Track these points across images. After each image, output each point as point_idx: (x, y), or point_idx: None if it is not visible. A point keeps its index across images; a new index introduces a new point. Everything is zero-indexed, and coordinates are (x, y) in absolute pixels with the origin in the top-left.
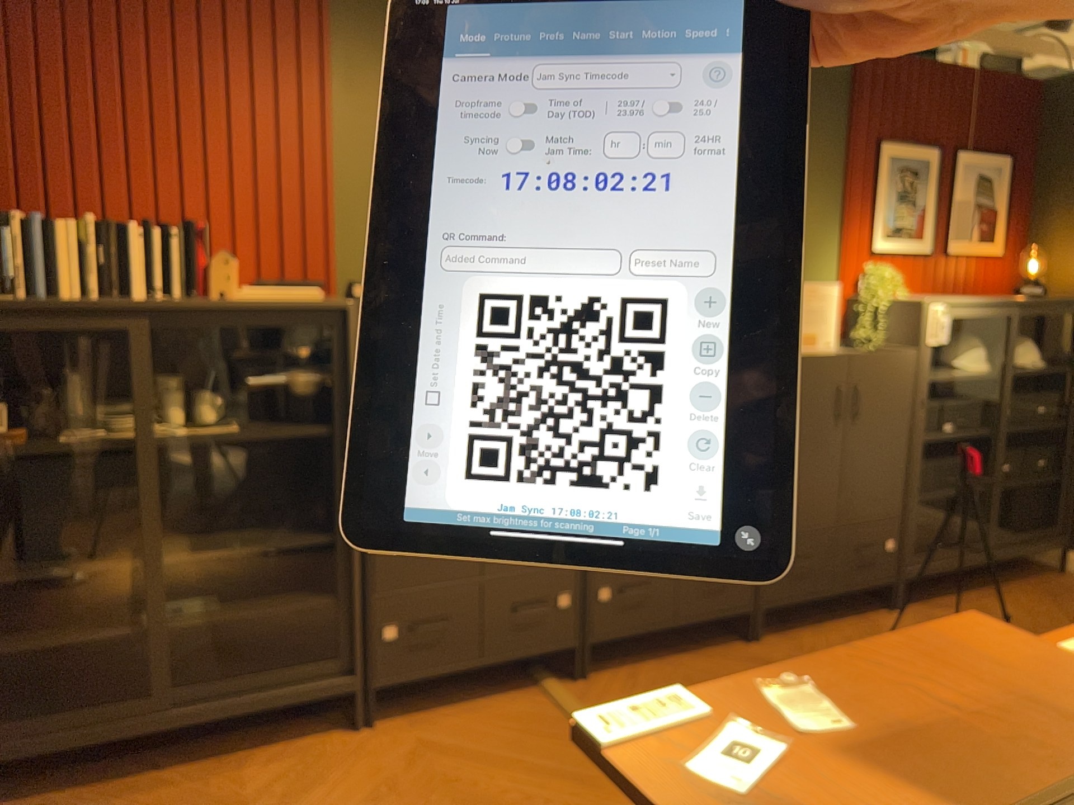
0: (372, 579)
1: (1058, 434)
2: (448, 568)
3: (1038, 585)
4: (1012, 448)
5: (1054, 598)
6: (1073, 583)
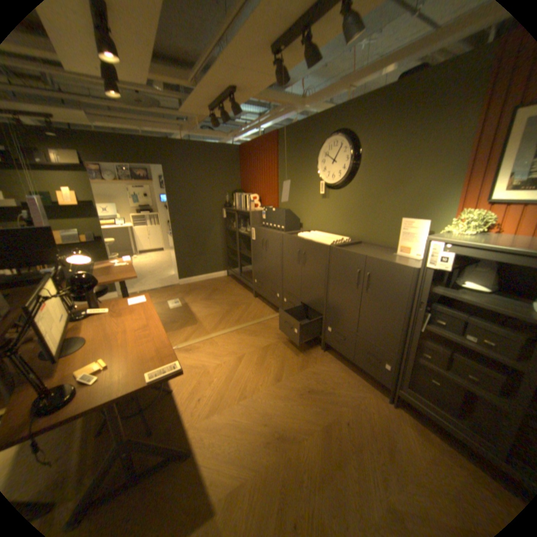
0: (254, 269)
1: None
2: (262, 273)
3: None
4: None
5: None
6: None
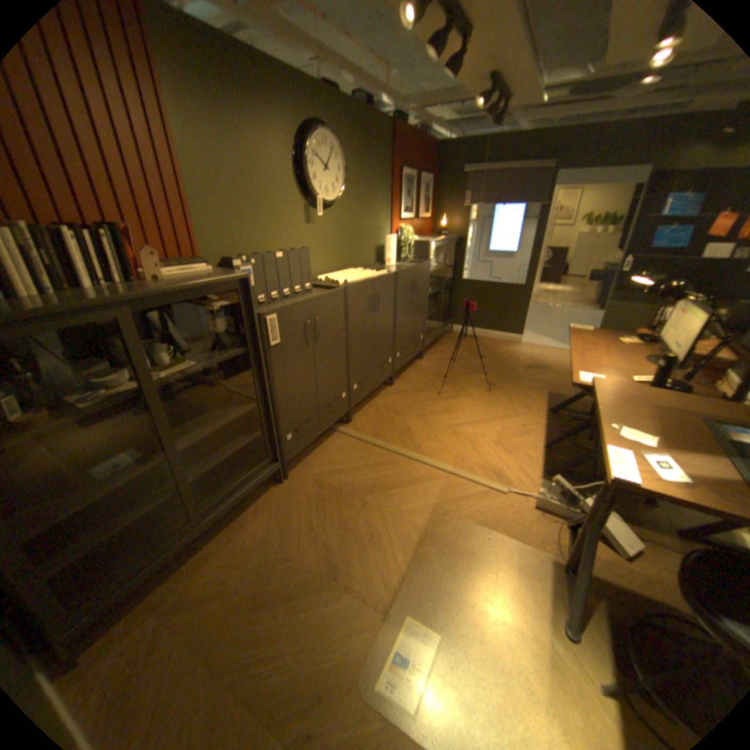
0: (279, 417)
1: (447, 286)
2: (306, 399)
3: (448, 339)
4: (439, 294)
5: (455, 342)
6: (455, 336)
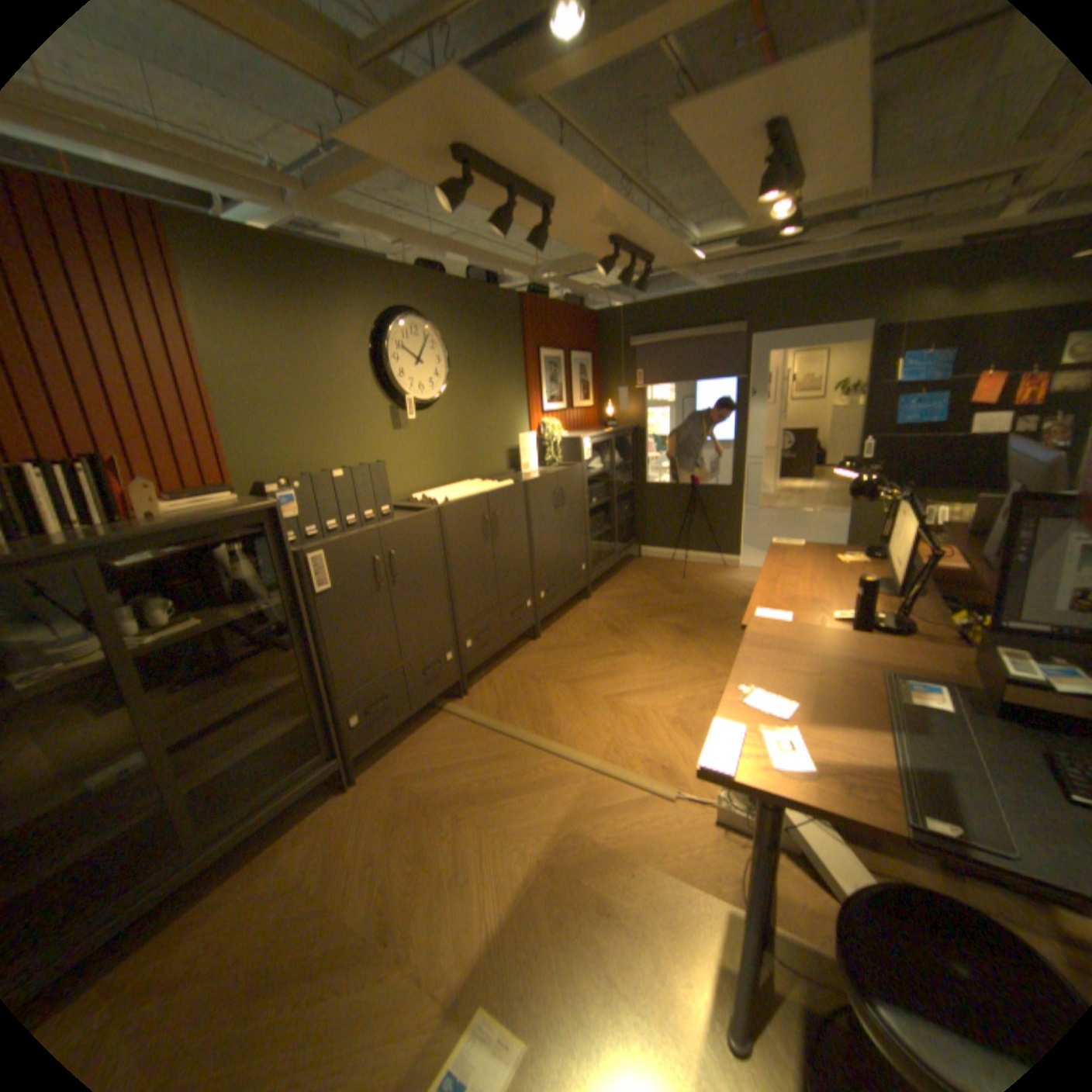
0: (337, 691)
1: (627, 493)
2: (383, 663)
3: (633, 567)
4: (614, 505)
5: (643, 572)
6: (645, 562)
